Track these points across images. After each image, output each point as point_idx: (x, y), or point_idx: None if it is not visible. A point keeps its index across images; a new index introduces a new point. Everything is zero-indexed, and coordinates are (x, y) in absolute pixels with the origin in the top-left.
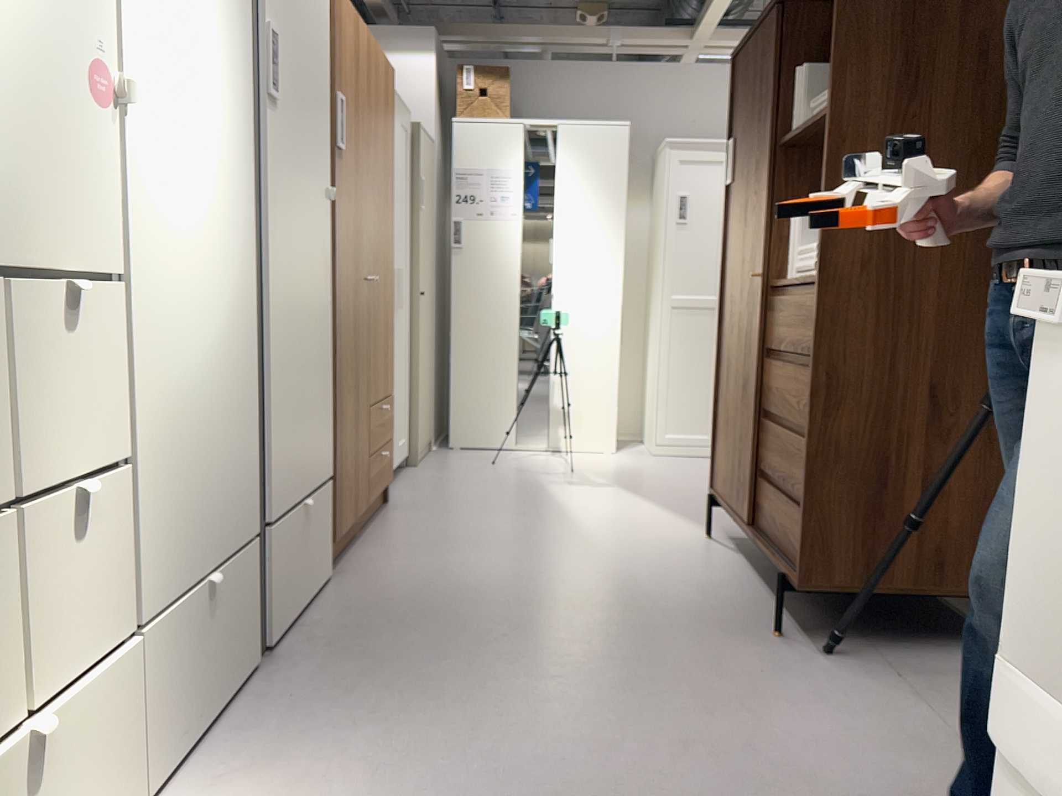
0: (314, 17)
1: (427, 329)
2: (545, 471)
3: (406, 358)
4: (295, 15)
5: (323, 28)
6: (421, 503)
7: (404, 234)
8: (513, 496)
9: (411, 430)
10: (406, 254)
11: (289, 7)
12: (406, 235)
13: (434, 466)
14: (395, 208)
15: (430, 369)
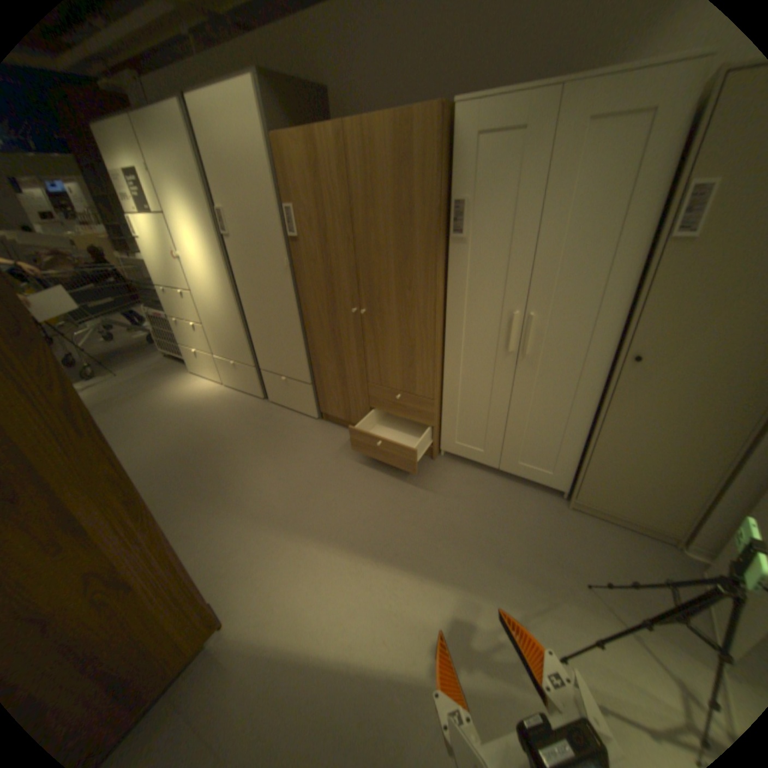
0: (251, 179)
1: (695, 414)
2: (543, 634)
3: (578, 412)
4: (235, 190)
5: (261, 177)
6: (427, 476)
7: (593, 276)
8: (428, 541)
9: (578, 478)
10: (601, 302)
11: (229, 191)
12: (608, 277)
13: (575, 524)
14: (521, 248)
15: (699, 468)
